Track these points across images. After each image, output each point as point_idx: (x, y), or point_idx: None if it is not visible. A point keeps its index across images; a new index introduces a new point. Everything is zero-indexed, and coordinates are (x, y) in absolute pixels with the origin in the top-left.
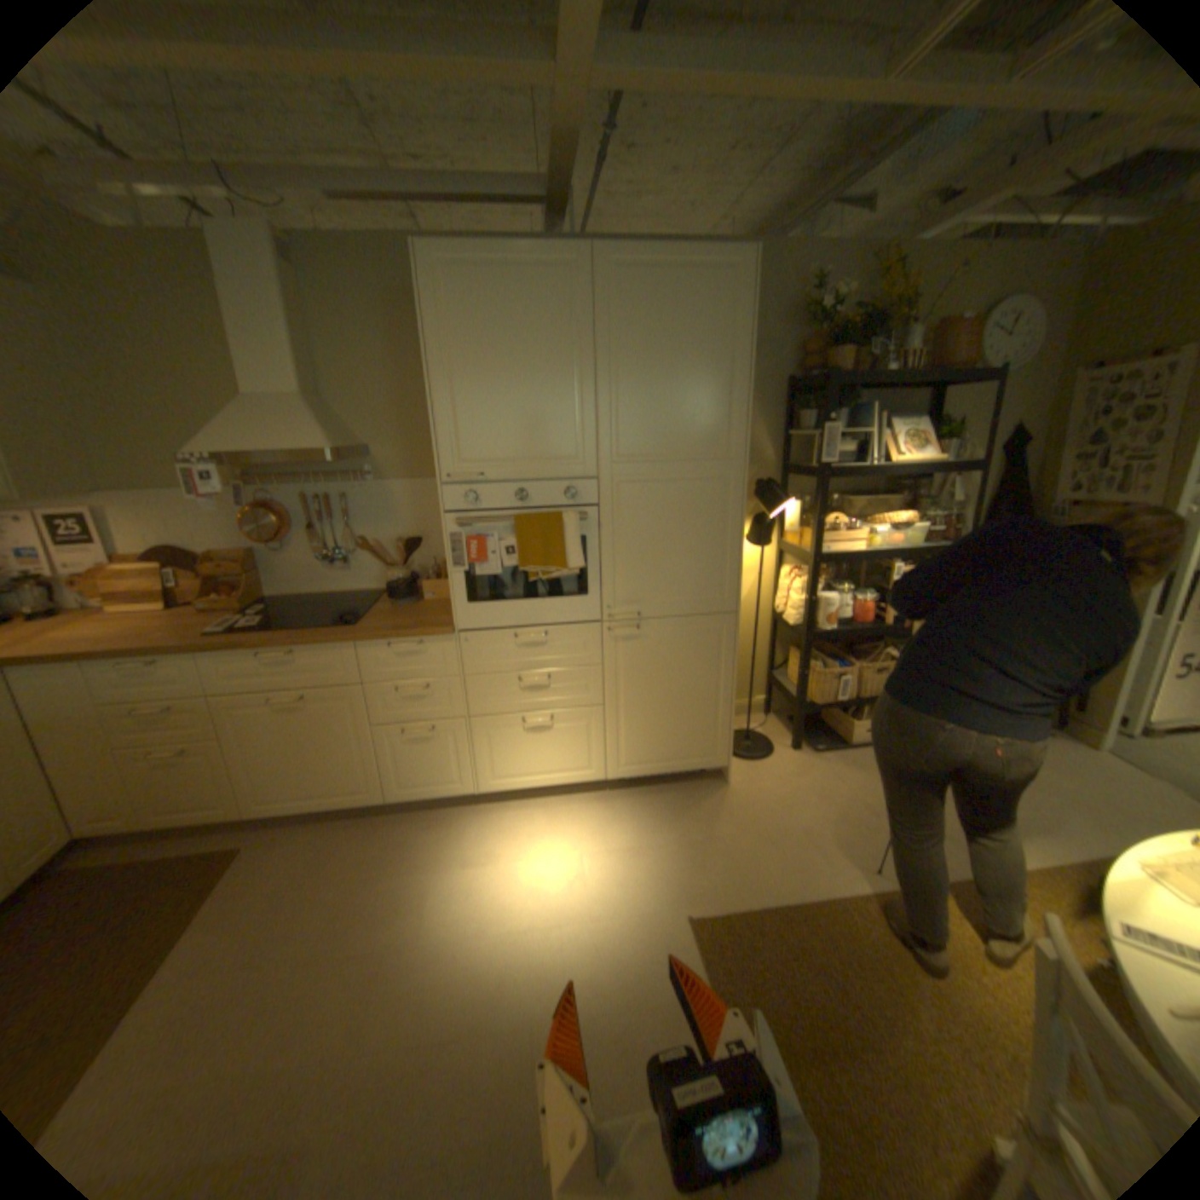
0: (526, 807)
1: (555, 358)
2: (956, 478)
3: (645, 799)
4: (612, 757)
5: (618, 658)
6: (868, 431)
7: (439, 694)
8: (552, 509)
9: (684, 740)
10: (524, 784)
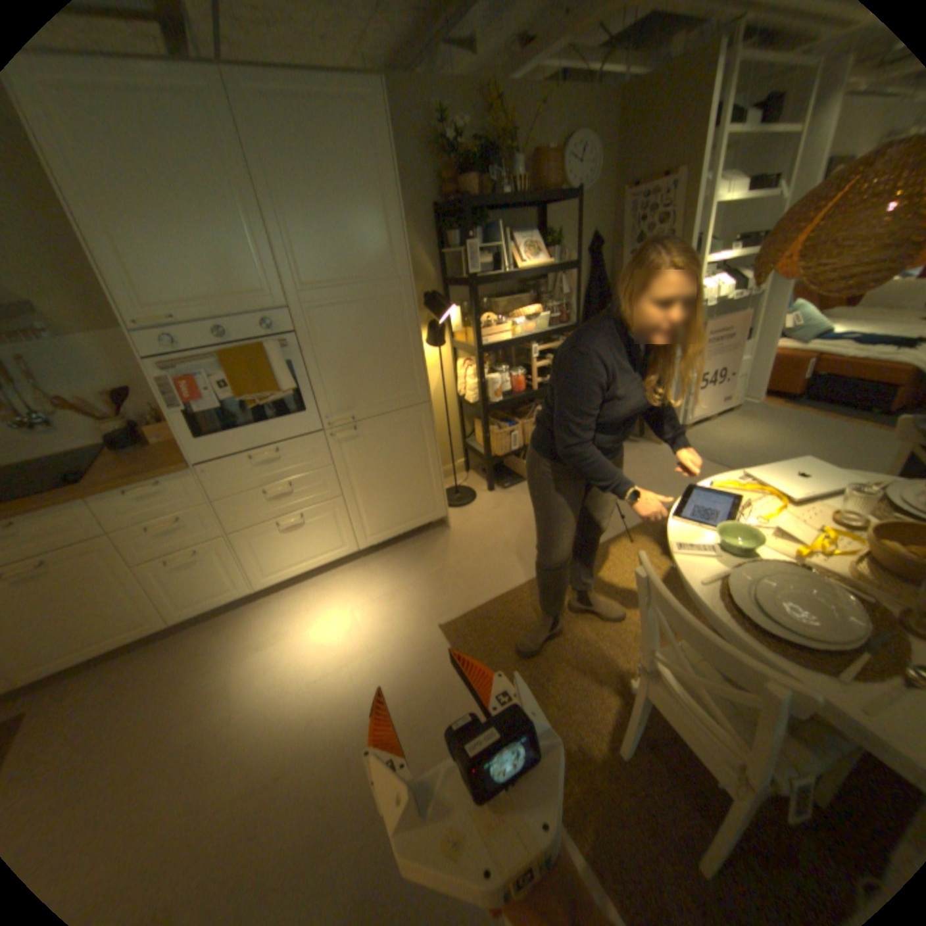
0: (299, 589)
1: (214, 193)
2: (561, 277)
3: (392, 555)
4: (359, 532)
5: (345, 456)
6: (498, 245)
7: (191, 523)
8: (252, 341)
9: (411, 505)
10: (292, 573)
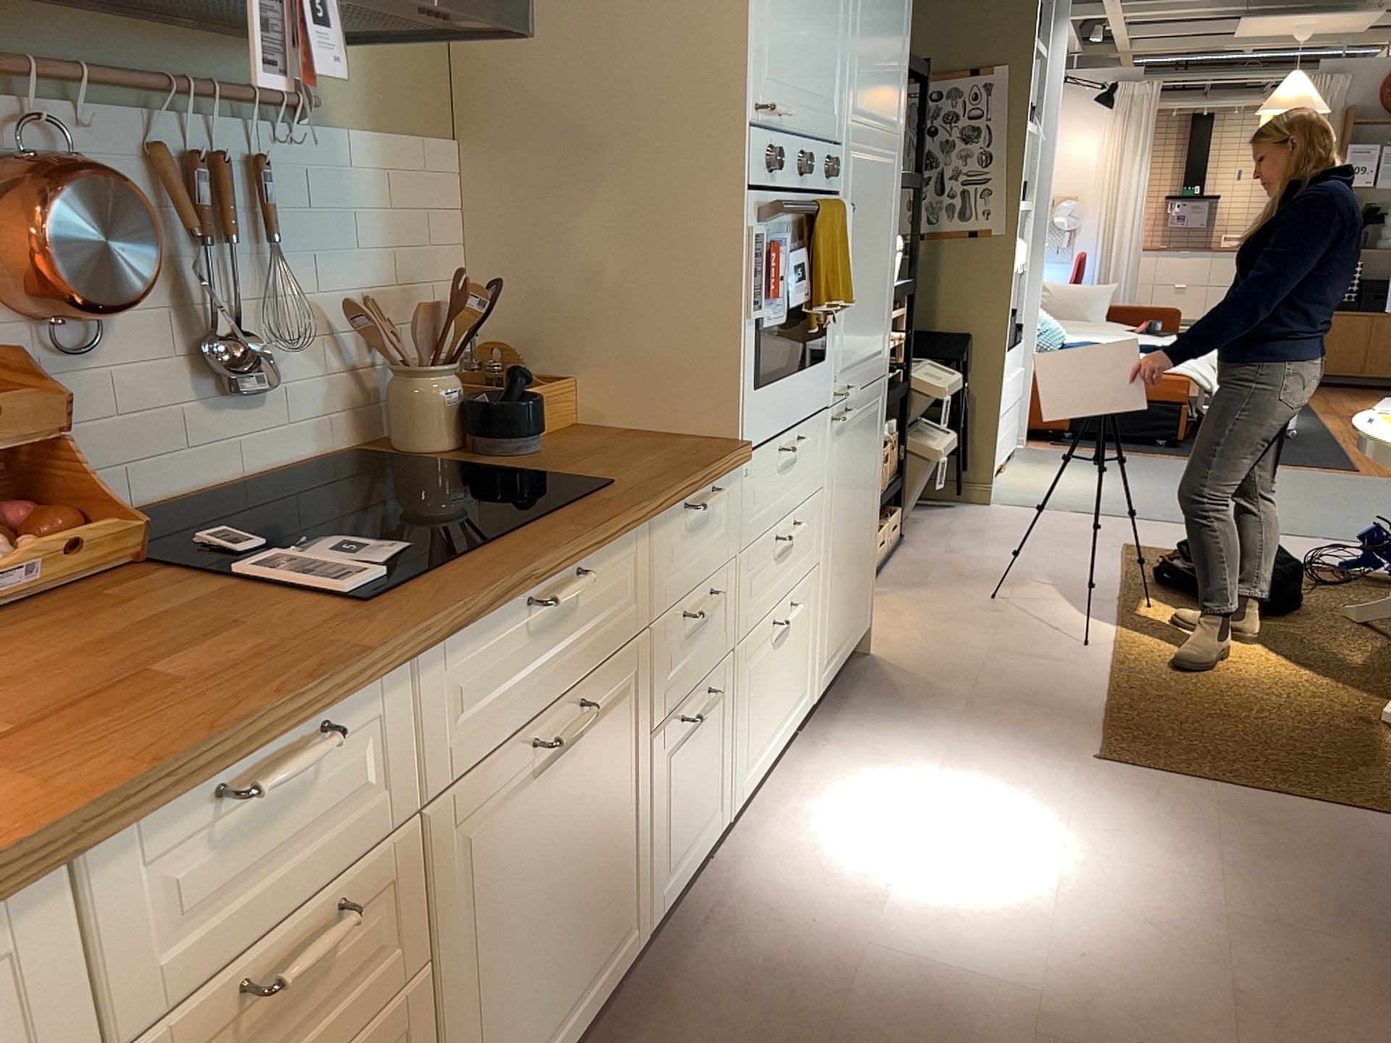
0: (767, 808)
1: None
2: None
3: (847, 712)
4: (822, 655)
5: (835, 468)
6: None
7: (718, 606)
8: (824, 195)
9: (856, 595)
10: (766, 760)
